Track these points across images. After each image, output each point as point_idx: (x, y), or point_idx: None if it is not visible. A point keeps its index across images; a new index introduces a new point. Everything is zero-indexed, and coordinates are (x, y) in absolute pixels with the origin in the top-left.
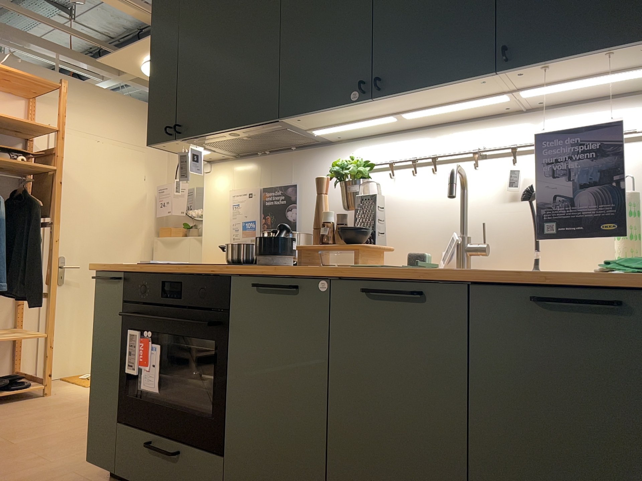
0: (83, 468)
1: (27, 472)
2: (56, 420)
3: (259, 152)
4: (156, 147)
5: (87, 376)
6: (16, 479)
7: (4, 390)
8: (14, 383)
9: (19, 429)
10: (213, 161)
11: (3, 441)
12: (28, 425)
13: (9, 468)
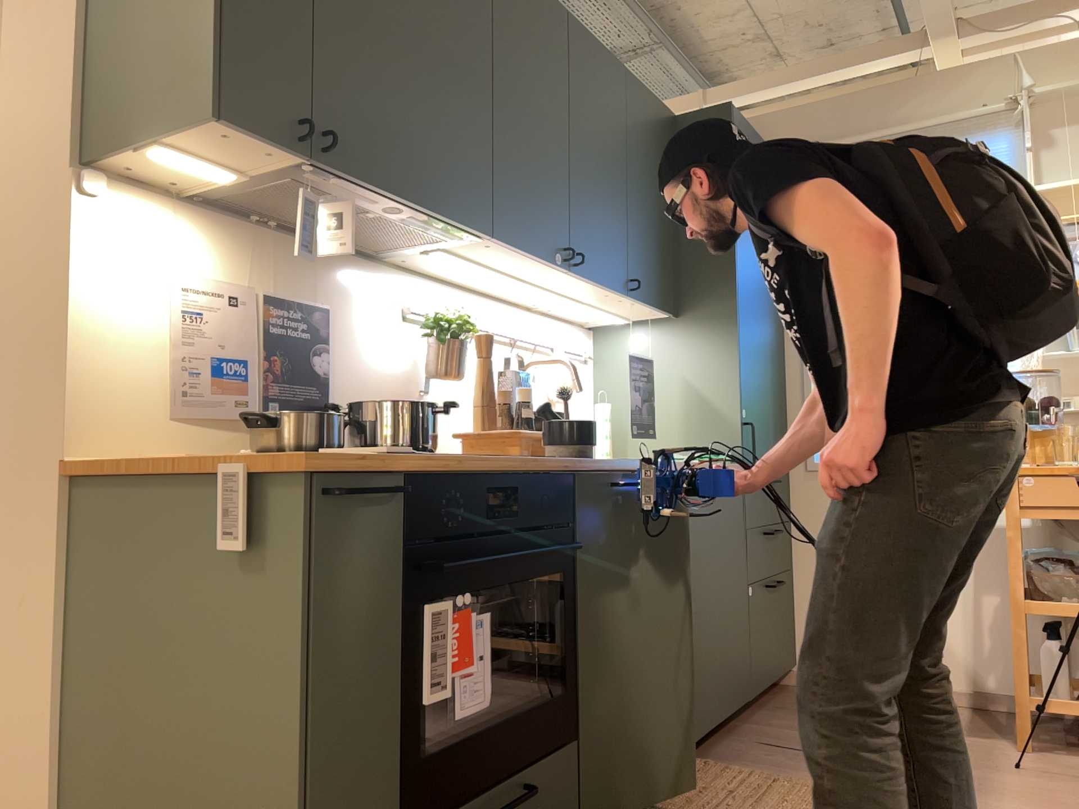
0: None
1: None
2: None
3: (259, 216)
4: (210, 126)
5: None
6: None
7: None
8: None
9: None
10: (104, 171)
11: None
12: None
13: None
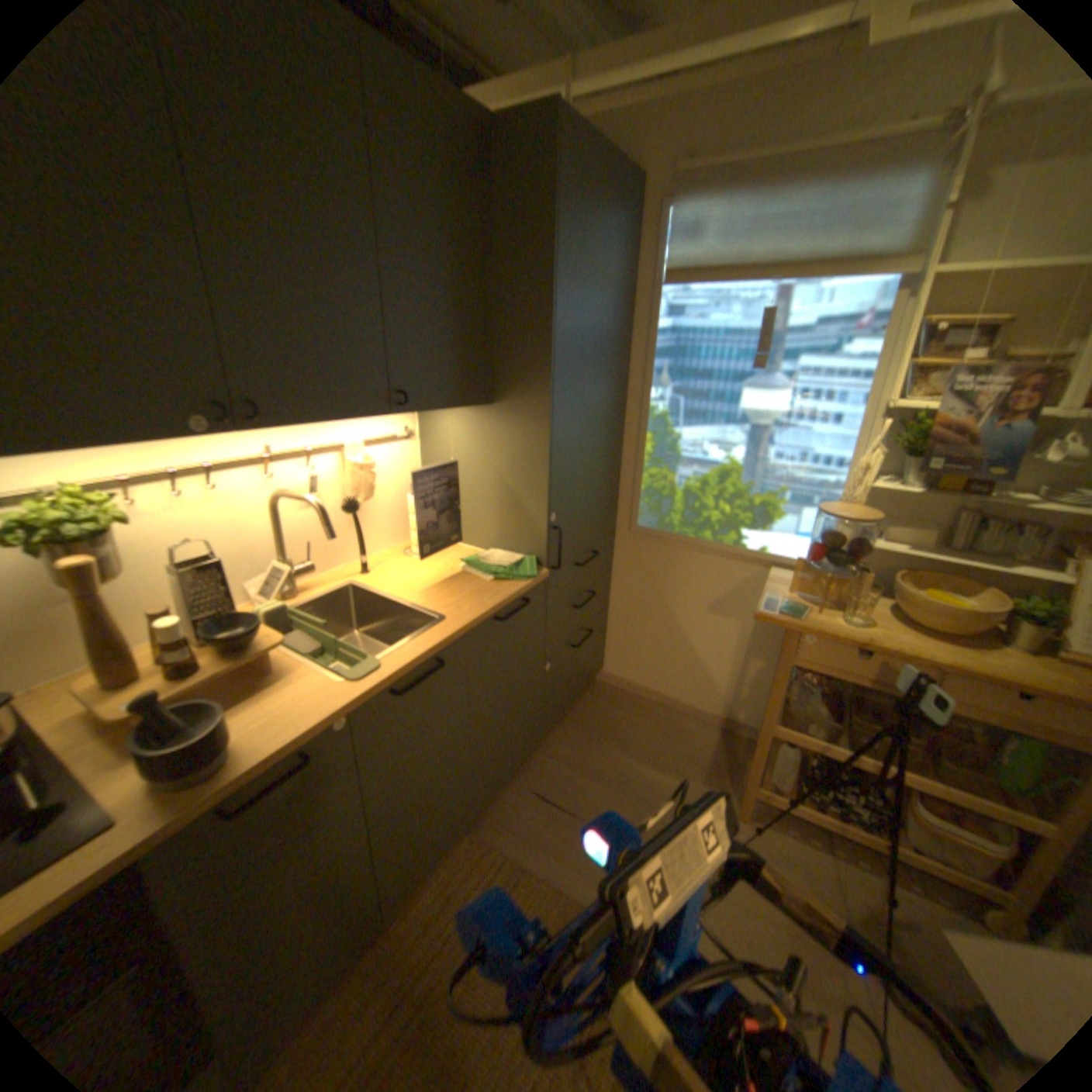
0: None
1: None
2: None
3: None
4: None
5: None
6: None
7: None
8: None
9: None
10: None
11: None
12: None
13: None
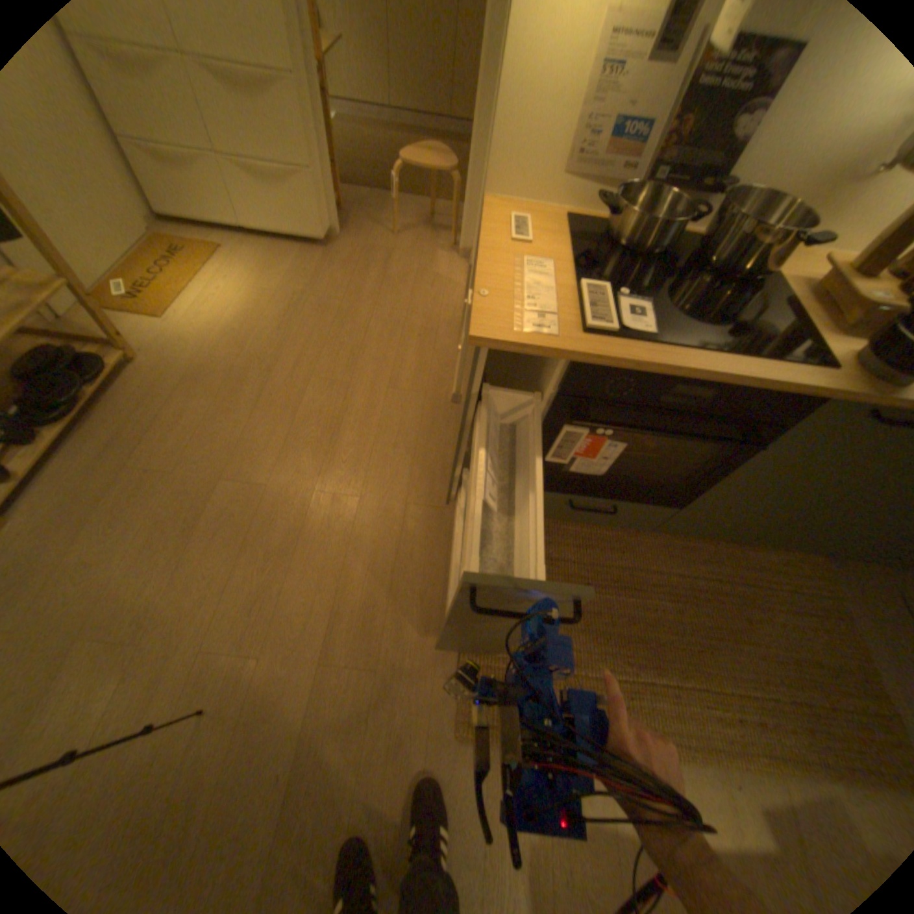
0: (404, 490)
1: (361, 525)
2: (243, 416)
3: None
4: None
5: (118, 288)
6: (367, 541)
7: (78, 388)
8: (72, 367)
9: (225, 455)
10: None
11: (244, 485)
12: (222, 442)
13: (331, 528)
